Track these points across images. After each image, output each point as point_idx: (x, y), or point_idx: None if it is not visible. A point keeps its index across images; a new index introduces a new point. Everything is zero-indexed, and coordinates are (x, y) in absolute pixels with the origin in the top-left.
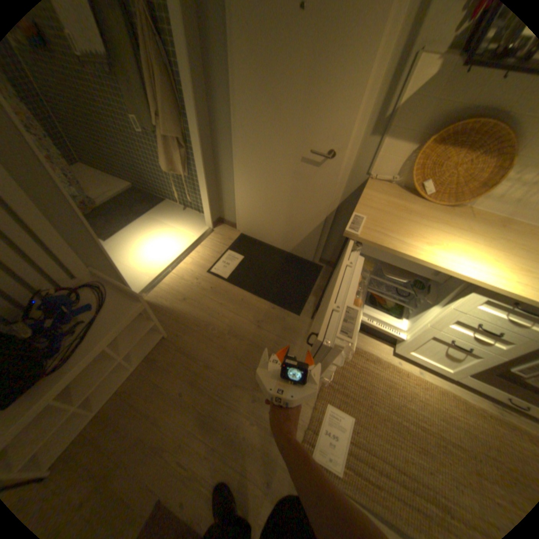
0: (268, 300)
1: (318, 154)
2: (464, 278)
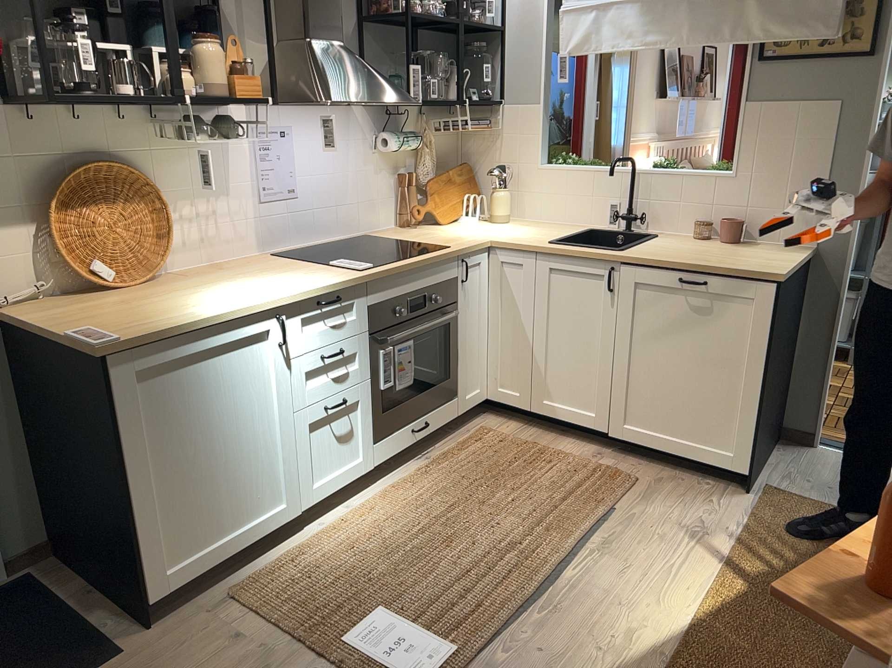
0: None
1: None
2: (264, 307)
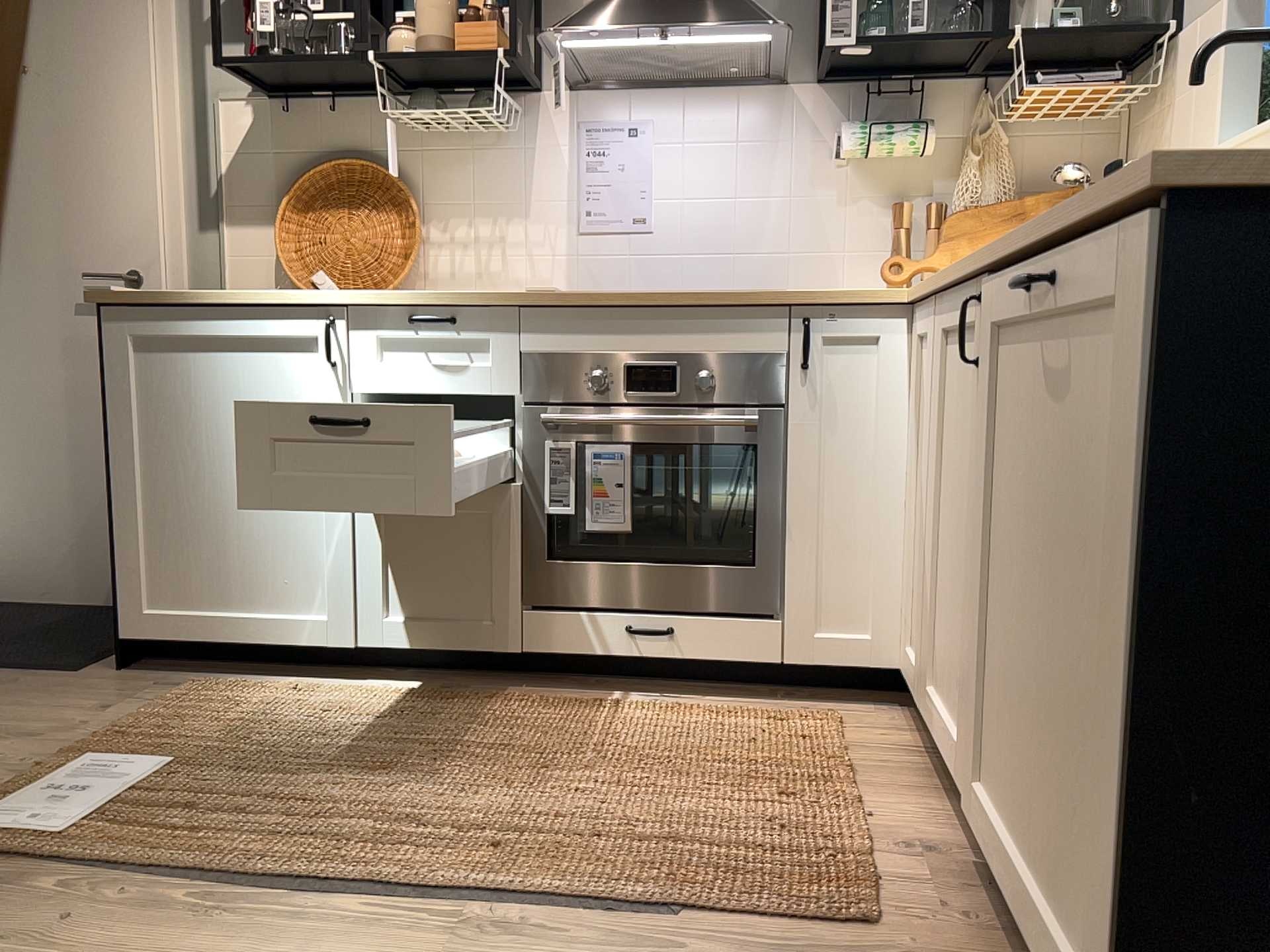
0: None
1: (96, 278)
2: (306, 300)
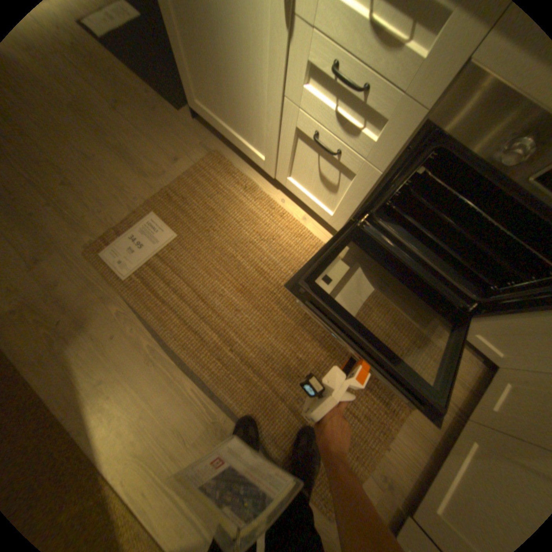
0: (144, 80)
1: None
2: None
